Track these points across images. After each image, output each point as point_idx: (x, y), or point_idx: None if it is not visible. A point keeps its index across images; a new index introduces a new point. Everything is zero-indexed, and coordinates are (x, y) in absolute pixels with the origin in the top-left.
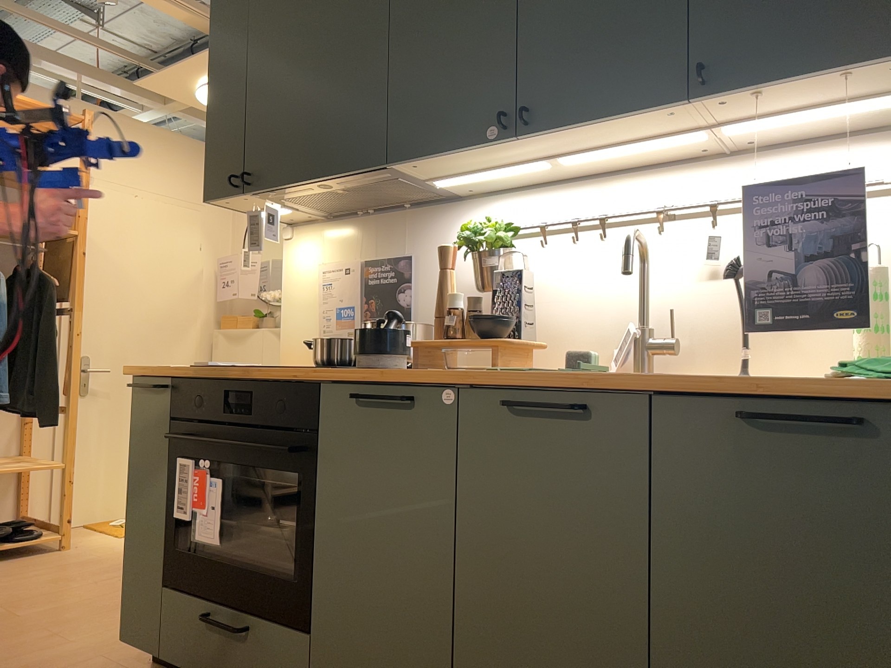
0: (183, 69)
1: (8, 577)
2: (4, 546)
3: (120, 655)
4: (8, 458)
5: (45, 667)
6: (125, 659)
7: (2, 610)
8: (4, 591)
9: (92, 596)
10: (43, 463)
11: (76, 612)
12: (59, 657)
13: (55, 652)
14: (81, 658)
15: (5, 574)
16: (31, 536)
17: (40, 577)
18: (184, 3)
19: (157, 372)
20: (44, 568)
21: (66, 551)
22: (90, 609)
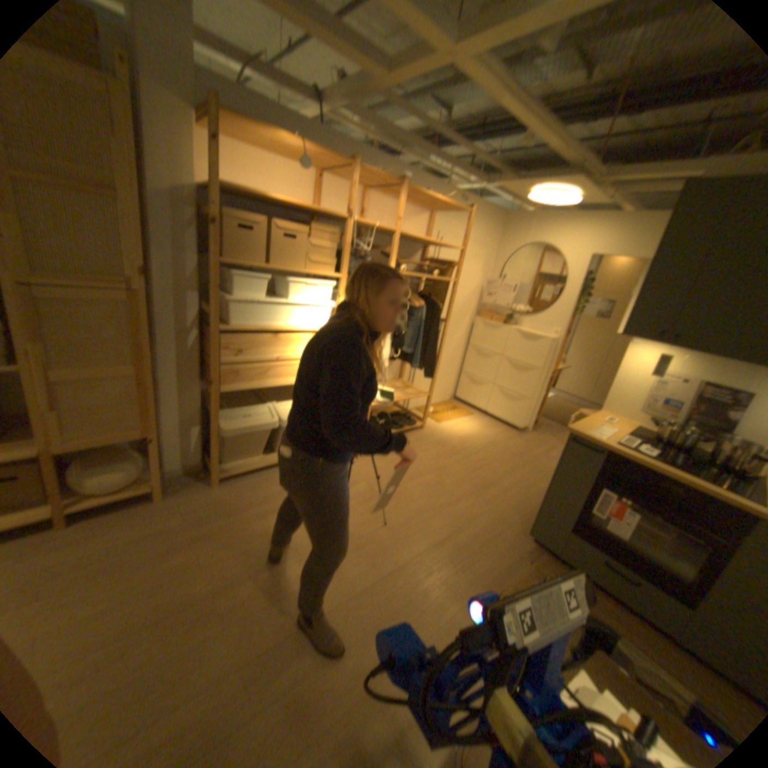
0: (539, 179)
1: (417, 448)
2: (406, 428)
3: (514, 529)
4: (398, 381)
5: (490, 531)
6: (520, 534)
7: (436, 477)
8: (424, 460)
9: (466, 474)
10: (420, 391)
11: (468, 487)
12: (490, 524)
13: (485, 520)
14: (500, 528)
15: (414, 445)
16: (414, 424)
17: (431, 452)
18: (576, 144)
19: (599, 443)
20: (426, 444)
21: (424, 430)
22: (473, 486)
